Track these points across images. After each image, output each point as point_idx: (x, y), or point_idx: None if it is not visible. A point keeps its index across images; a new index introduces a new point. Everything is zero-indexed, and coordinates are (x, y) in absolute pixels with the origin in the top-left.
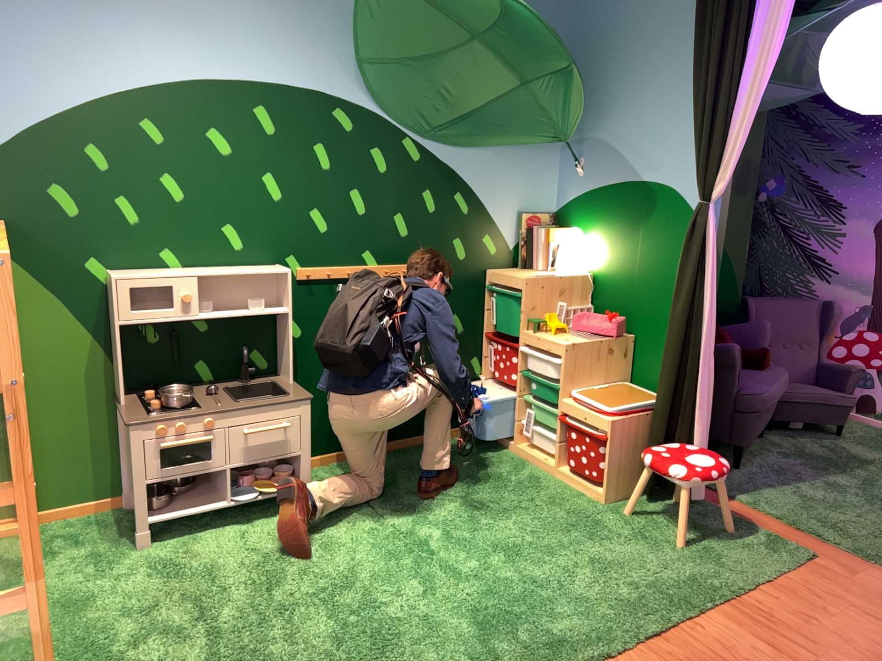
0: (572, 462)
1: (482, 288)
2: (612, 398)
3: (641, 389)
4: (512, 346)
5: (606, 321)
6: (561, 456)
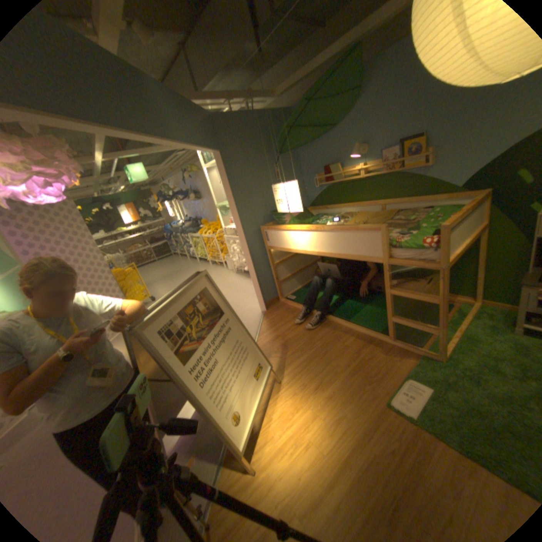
0: None
1: None
2: None
3: None
4: None
5: None
6: None
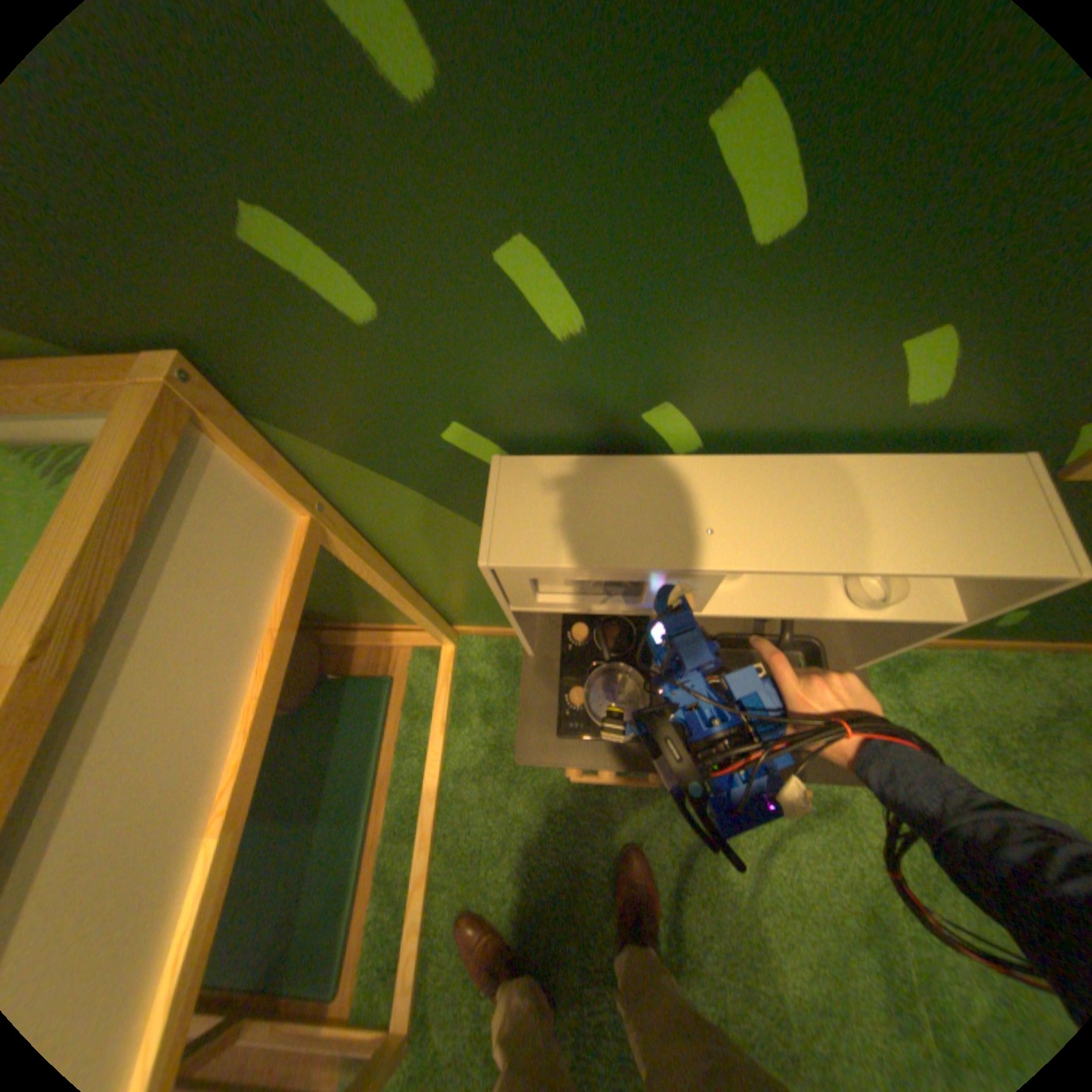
0: None
1: None
2: None
3: None
4: None
5: None
6: None
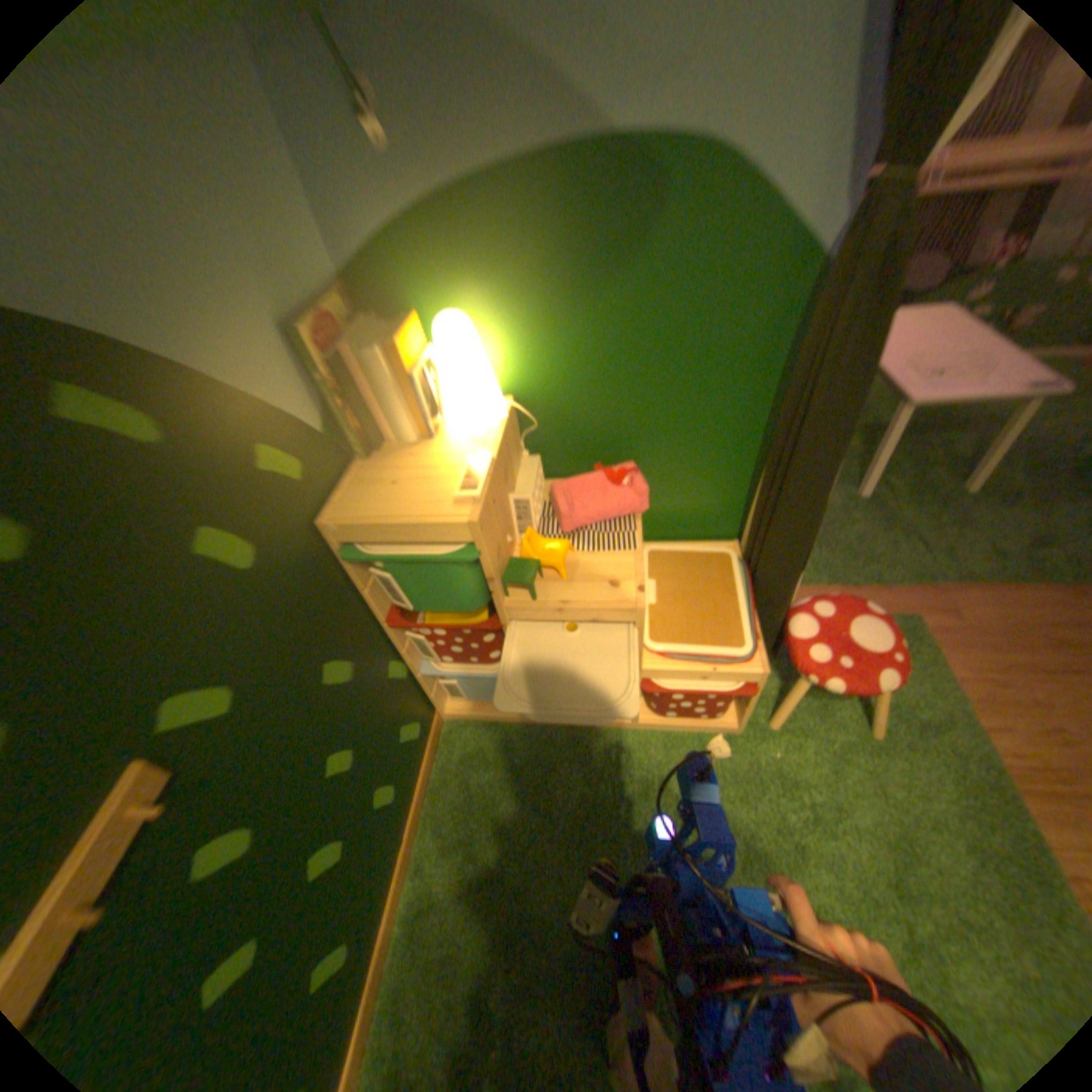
0: (673, 712)
1: (340, 563)
2: (708, 609)
3: (688, 547)
4: (490, 629)
5: (615, 482)
6: (647, 709)
